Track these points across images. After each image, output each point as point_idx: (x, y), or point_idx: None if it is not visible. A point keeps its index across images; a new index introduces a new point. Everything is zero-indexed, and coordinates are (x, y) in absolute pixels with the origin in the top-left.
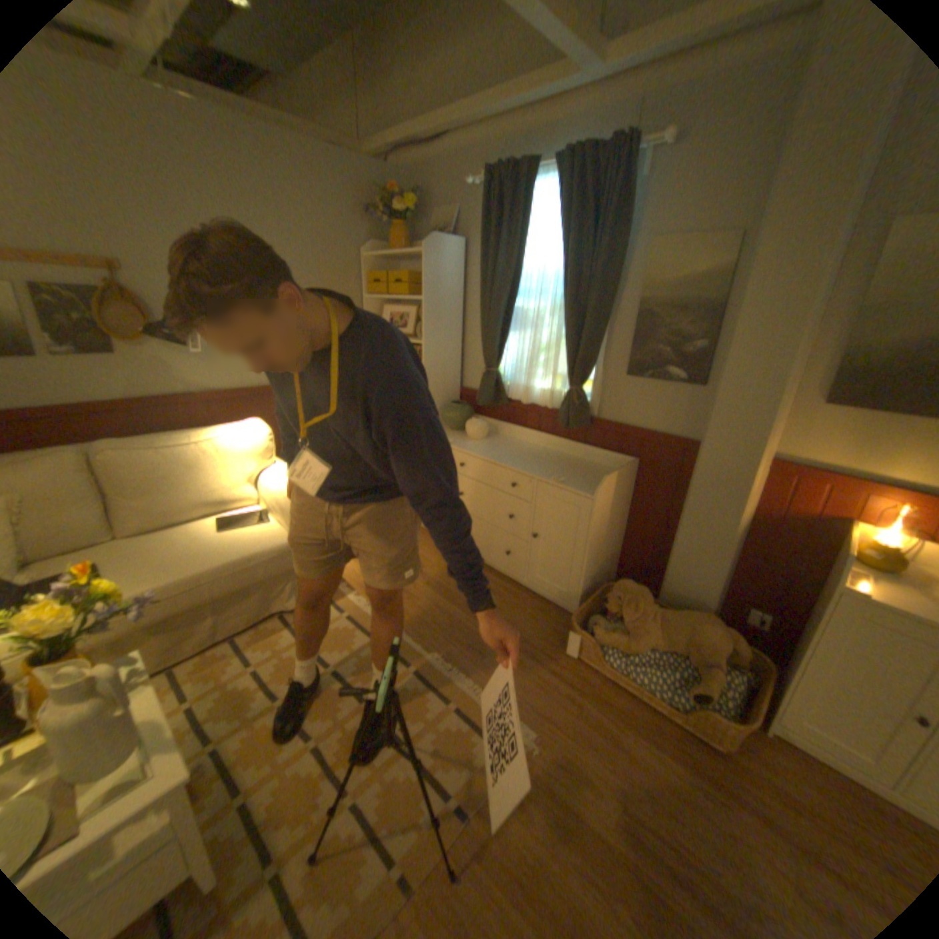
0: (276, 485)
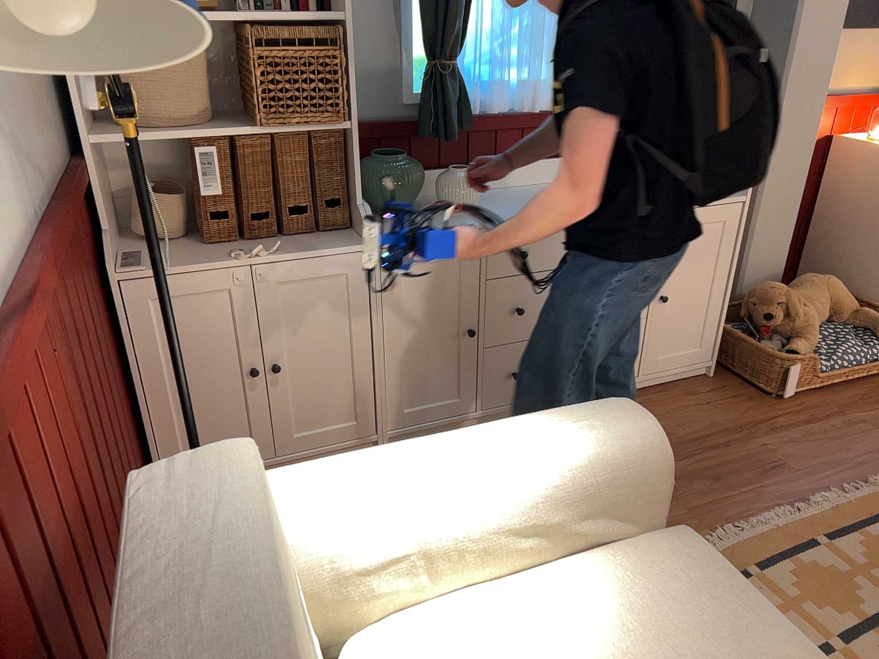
0: (502, 474)
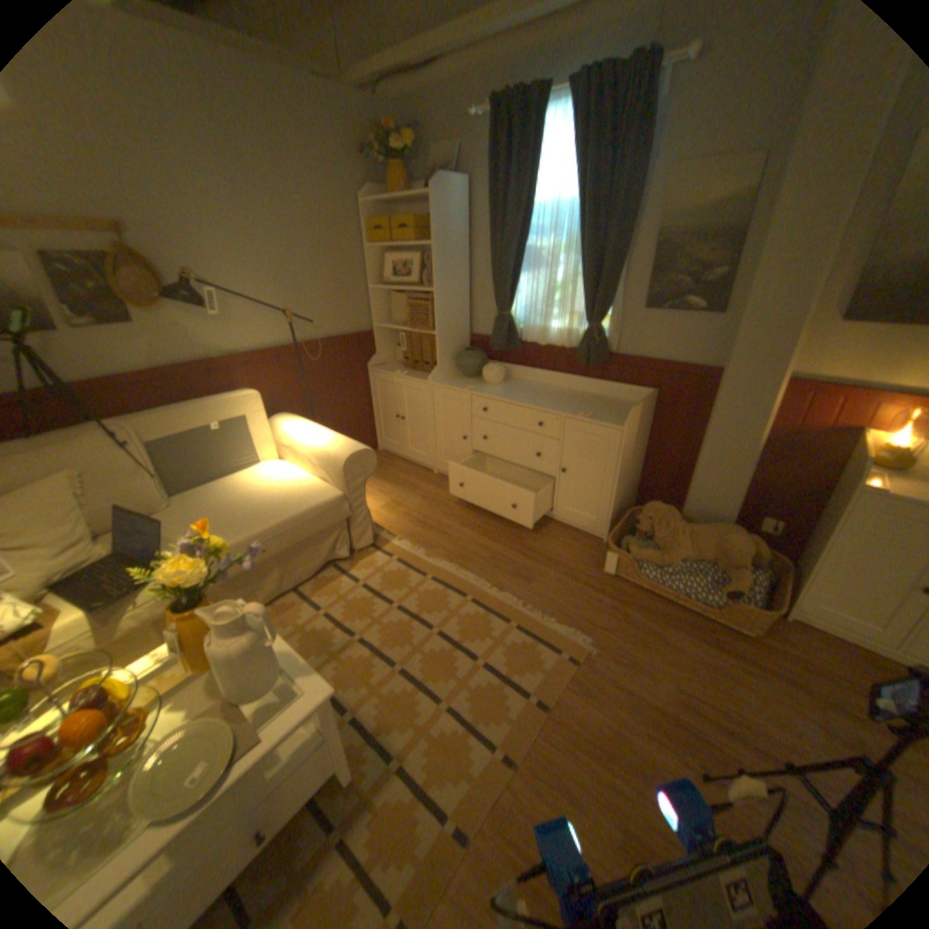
0: (313, 441)
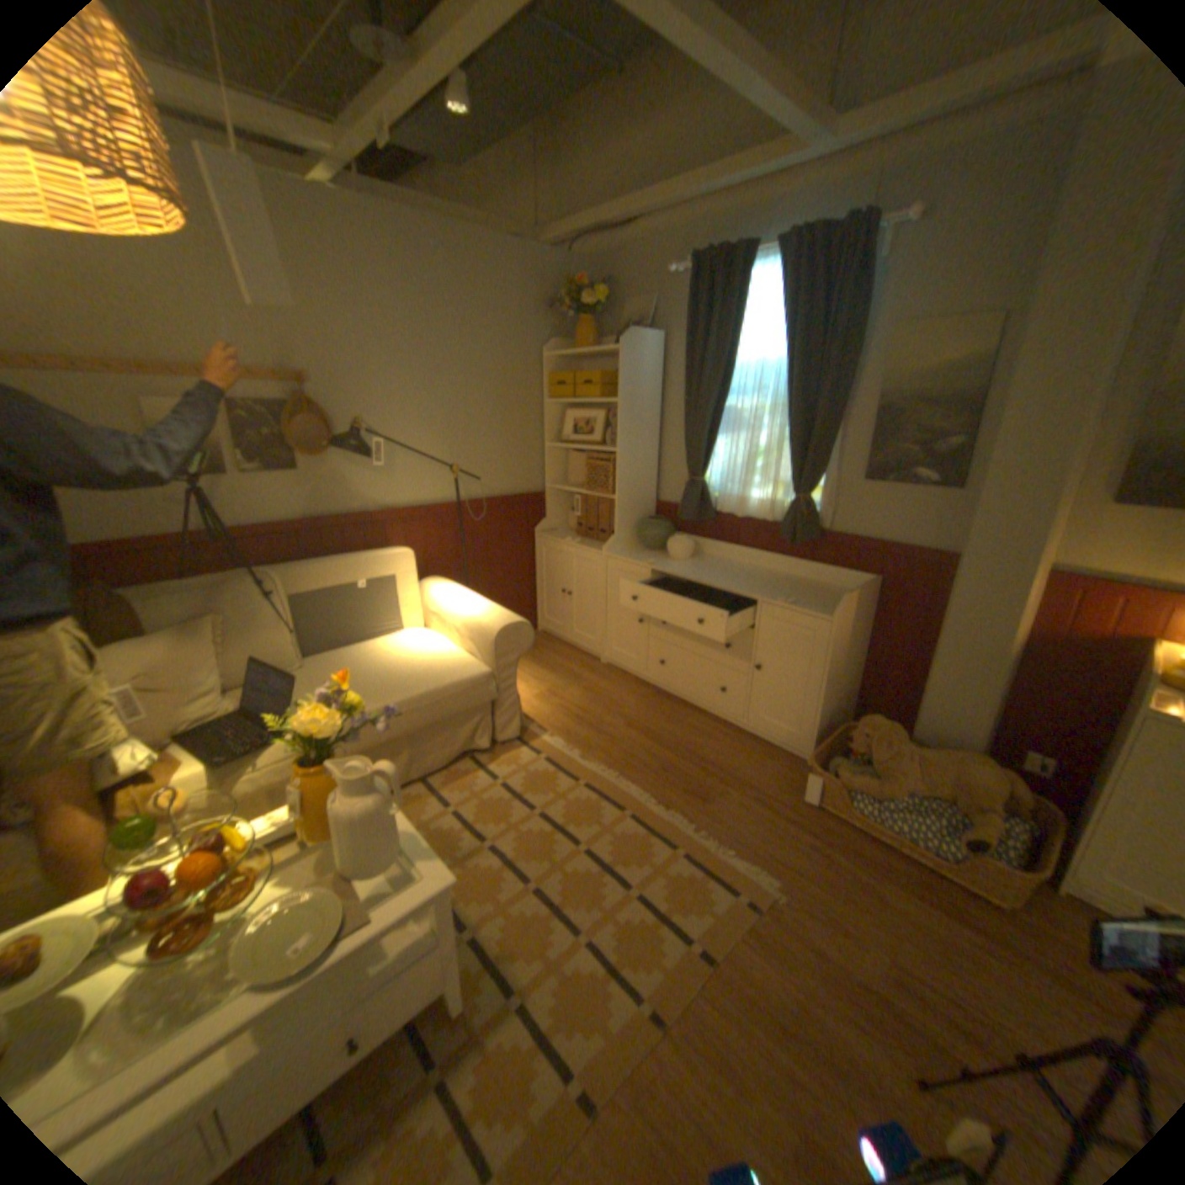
0: (465, 609)
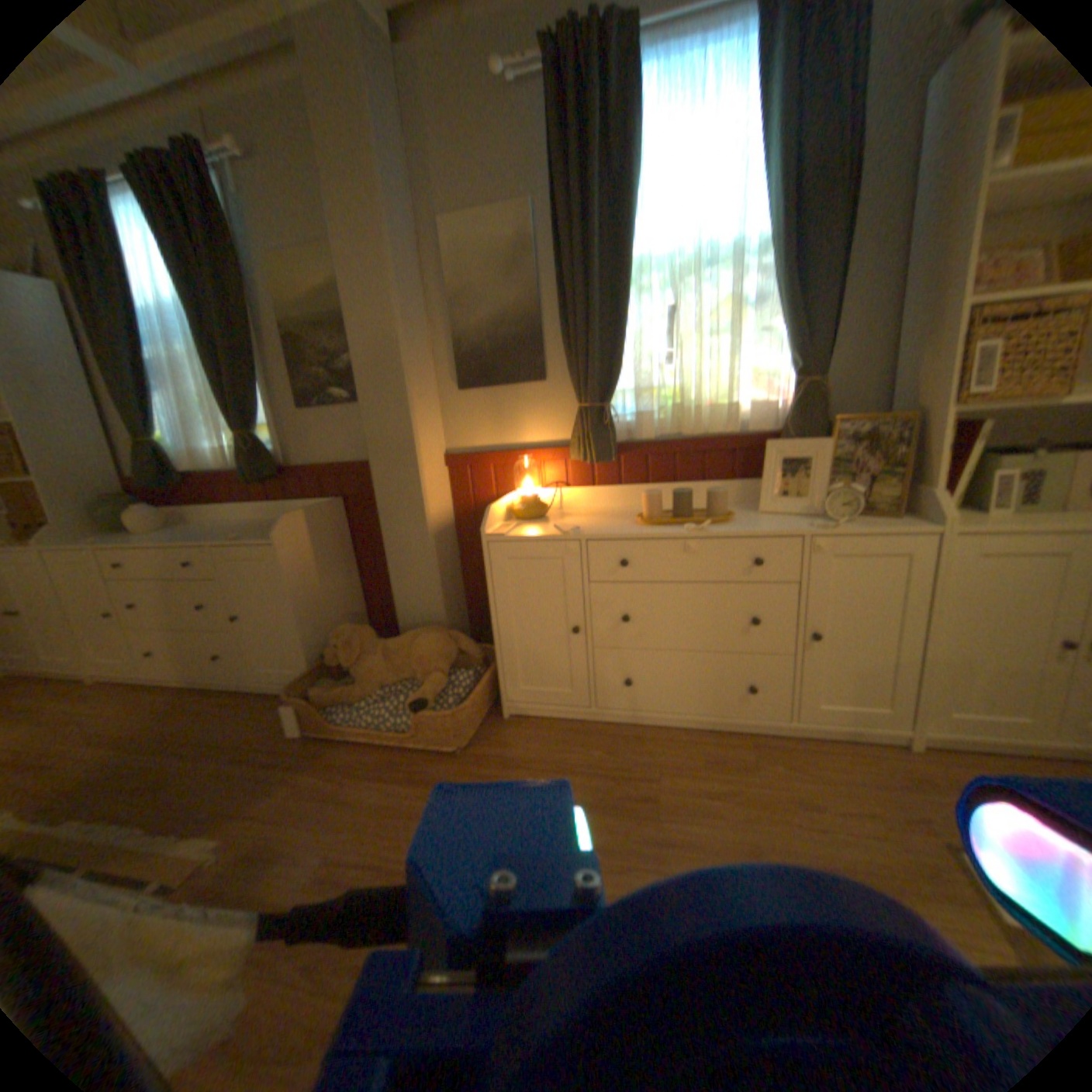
0: None
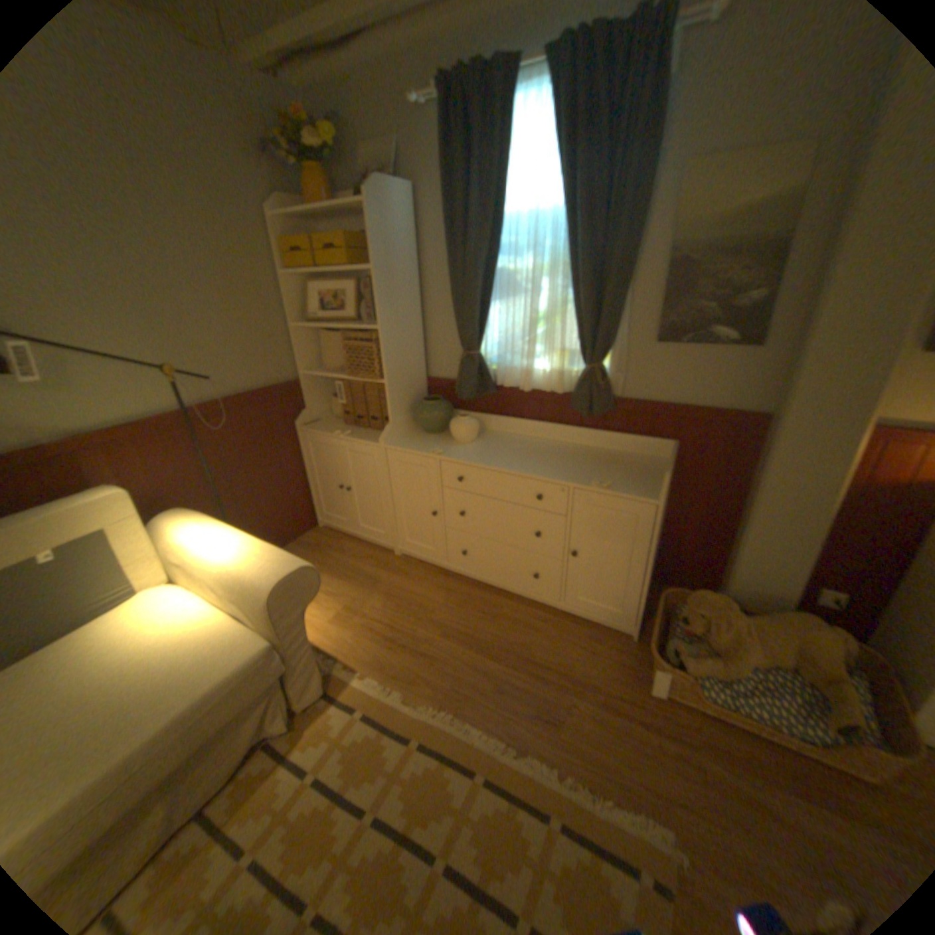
0: (218, 558)
